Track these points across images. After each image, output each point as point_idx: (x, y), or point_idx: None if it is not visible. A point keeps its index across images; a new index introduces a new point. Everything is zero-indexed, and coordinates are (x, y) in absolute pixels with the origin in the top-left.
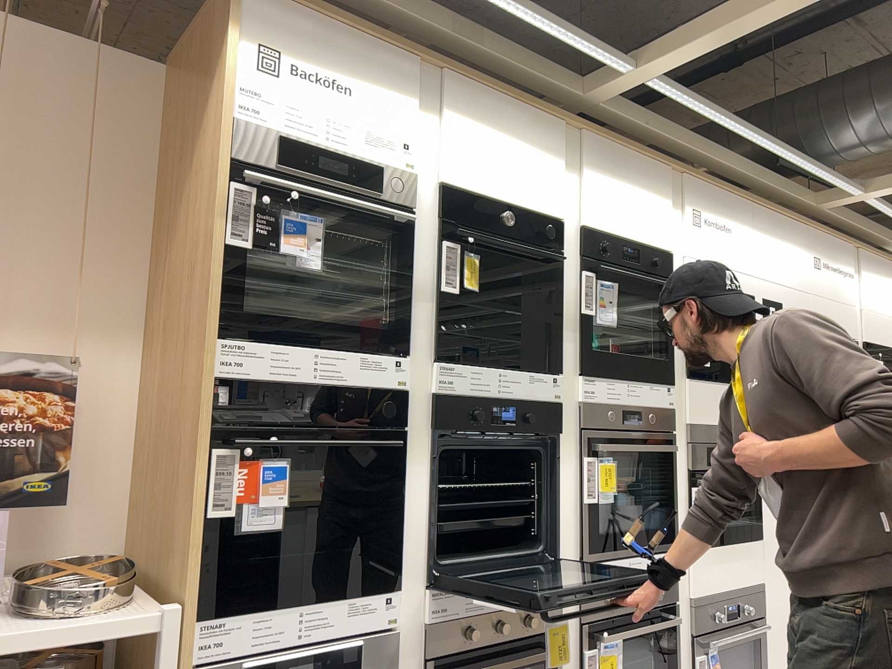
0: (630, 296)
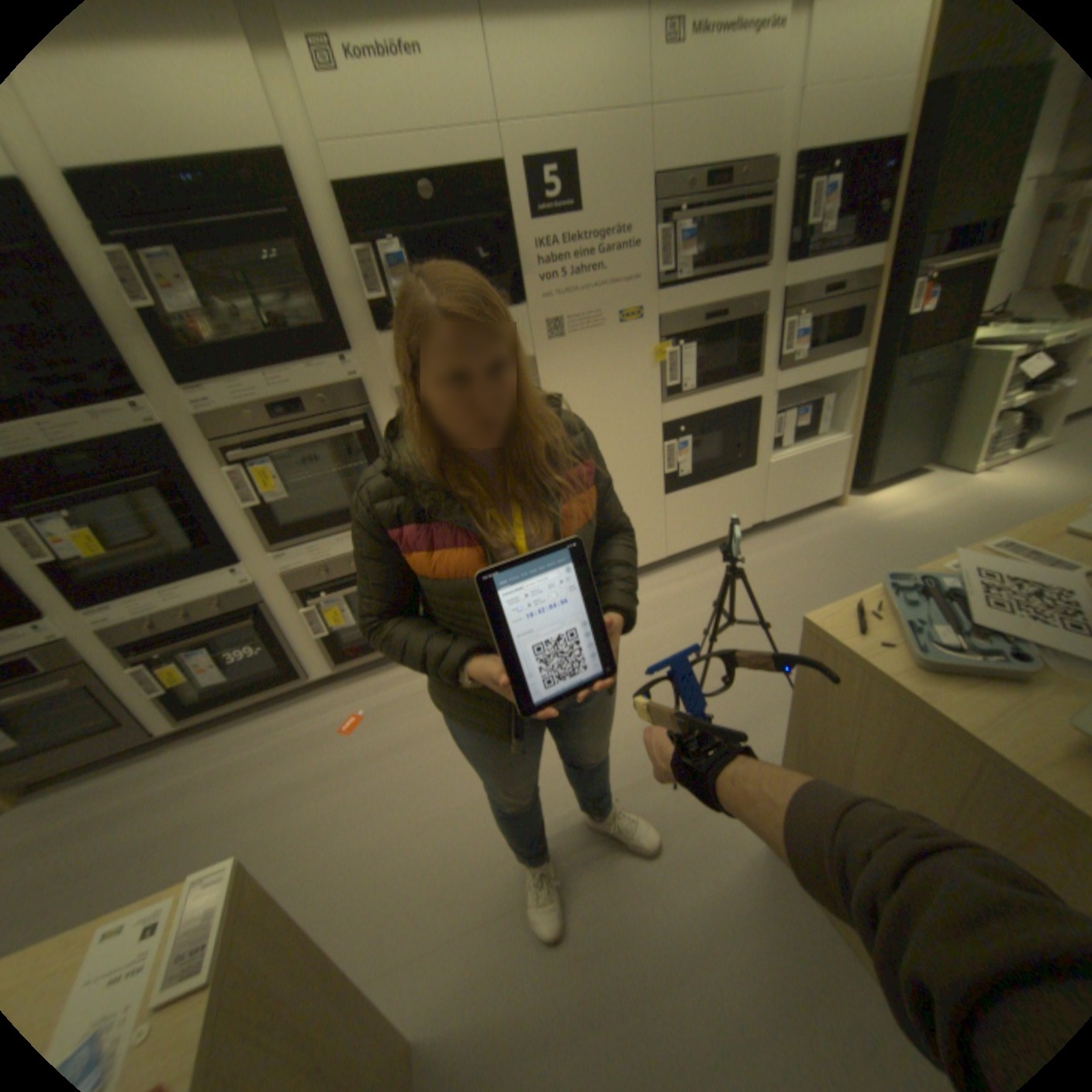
0: (238, 247)
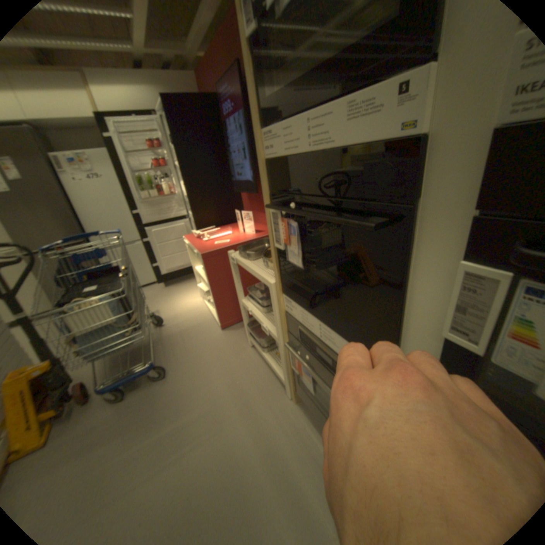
0: None
